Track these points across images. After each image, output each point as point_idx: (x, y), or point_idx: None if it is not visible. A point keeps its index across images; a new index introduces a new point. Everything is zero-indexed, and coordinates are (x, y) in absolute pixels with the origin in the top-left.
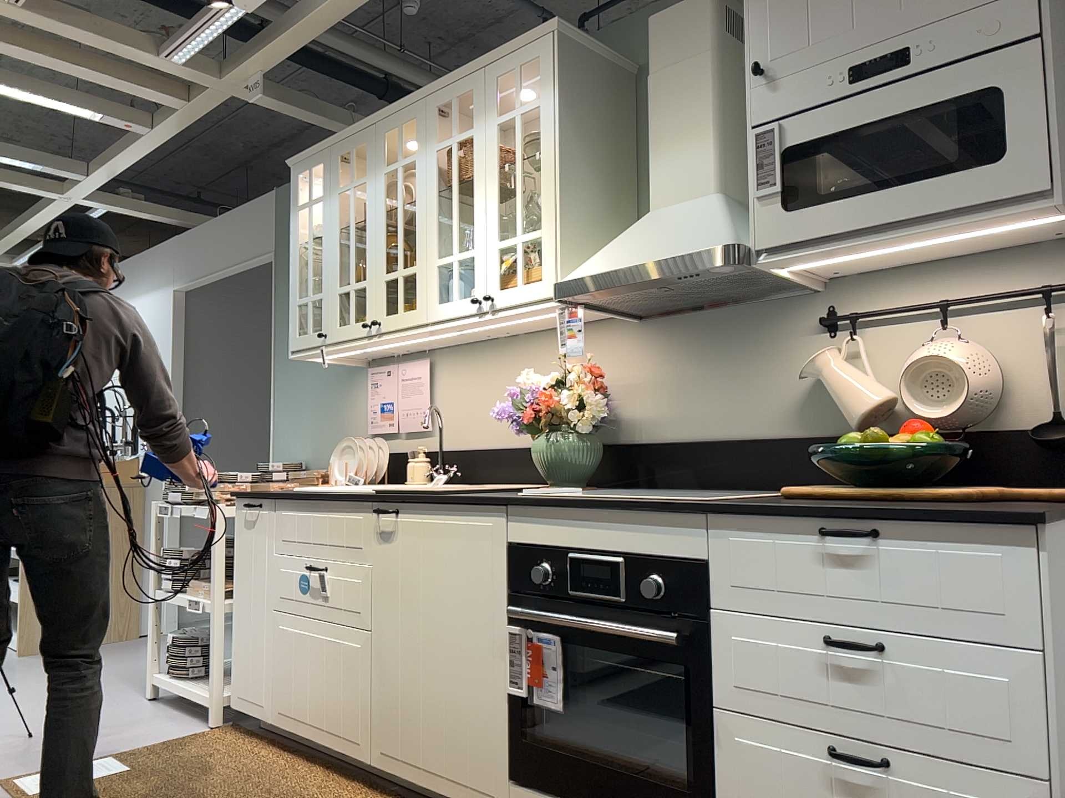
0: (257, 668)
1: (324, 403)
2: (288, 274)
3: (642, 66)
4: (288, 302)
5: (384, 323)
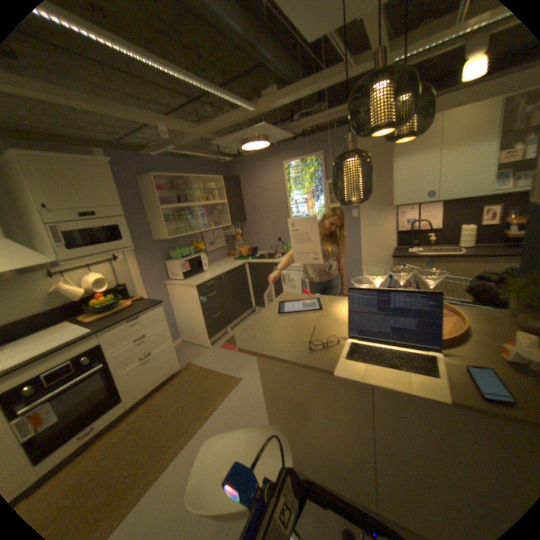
0: None
1: None
2: None
3: None
4: None
5: None
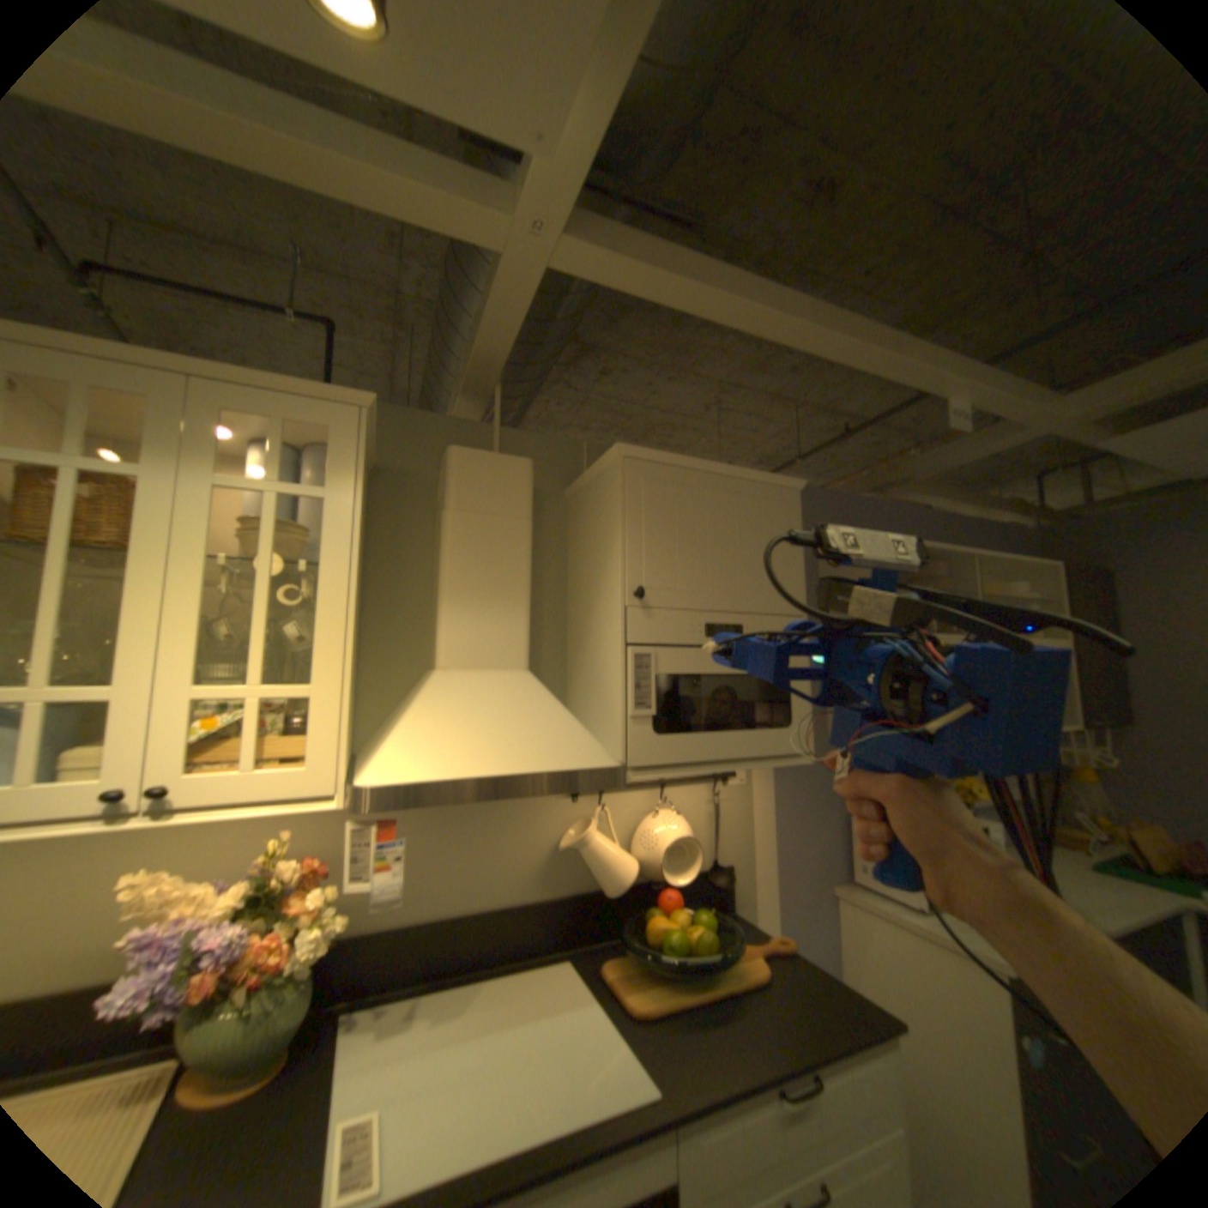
0: None
1: None
2: None
3: (385, 466)
4: None
5: None
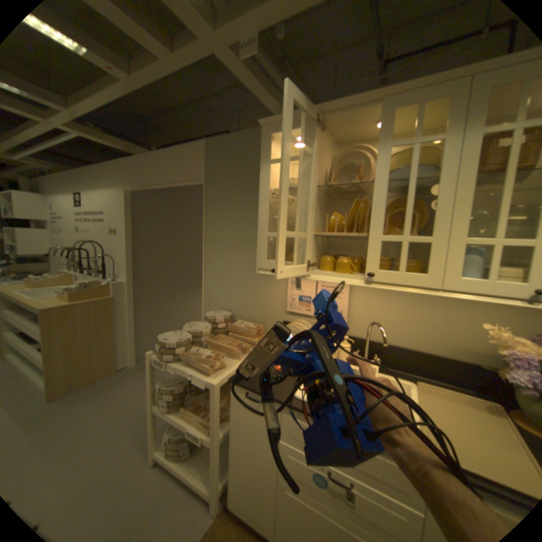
0: (258, 504)
1: (246, 282)
2: (215, 197)
3: None
4: (215, 215)
5: (380, 277)
